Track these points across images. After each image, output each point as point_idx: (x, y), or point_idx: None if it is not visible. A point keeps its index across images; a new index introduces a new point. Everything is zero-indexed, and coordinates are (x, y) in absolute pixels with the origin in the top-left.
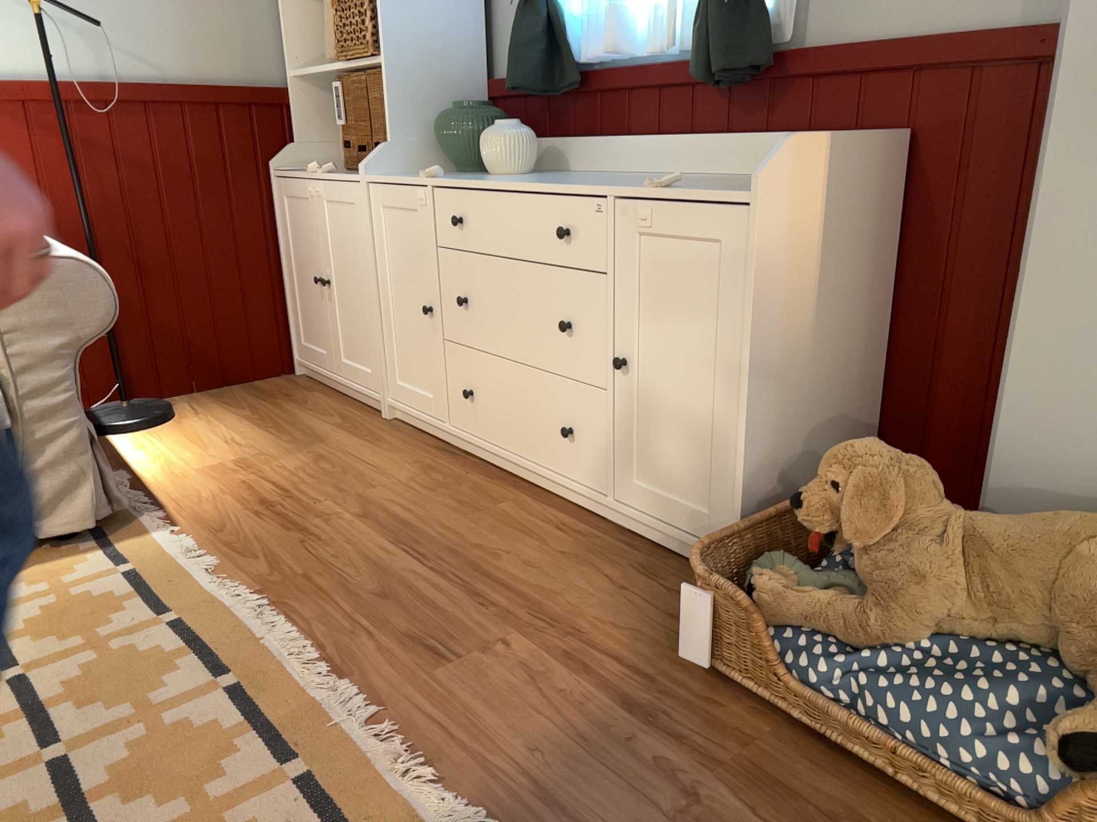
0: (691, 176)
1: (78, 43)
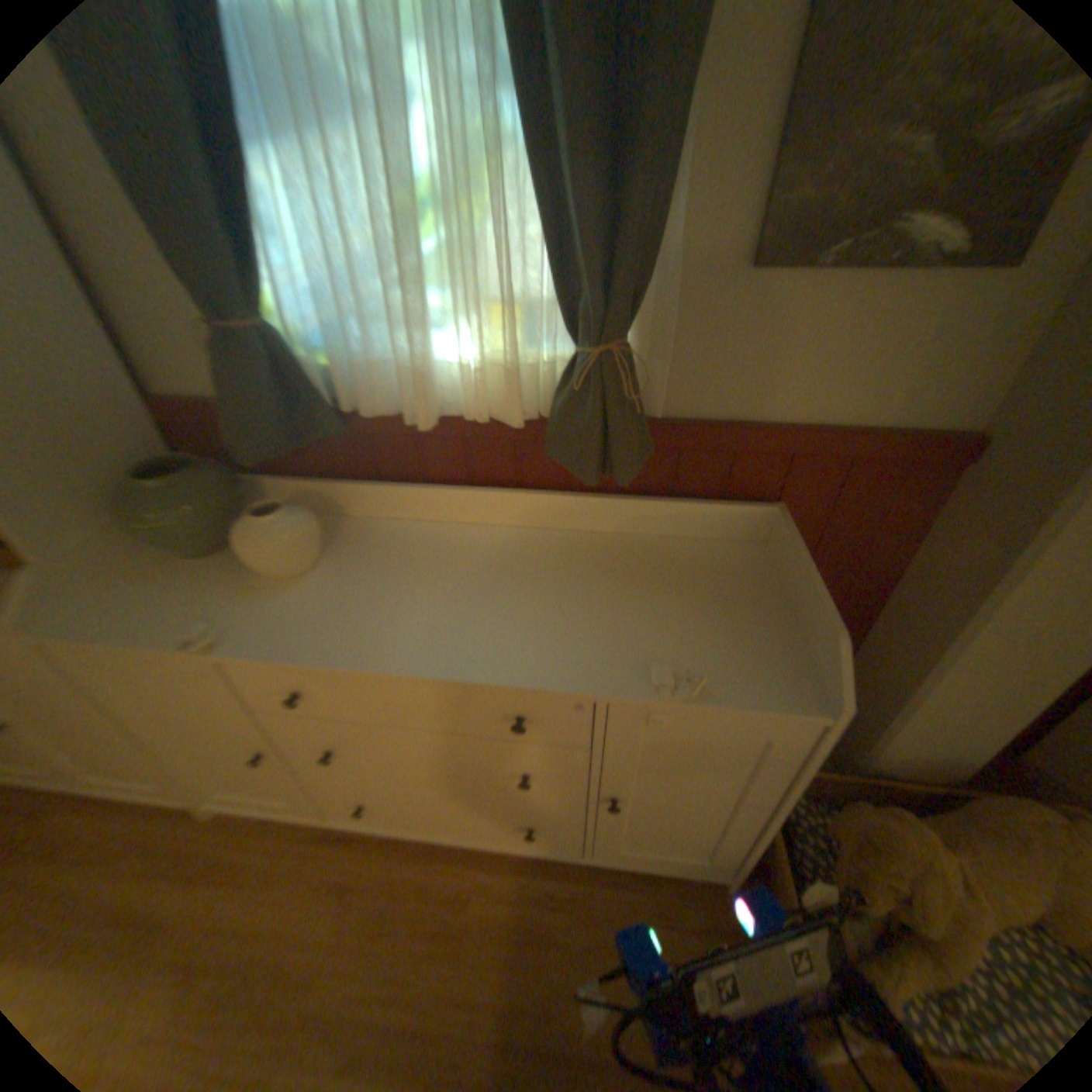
0: (541, 529)
1: None
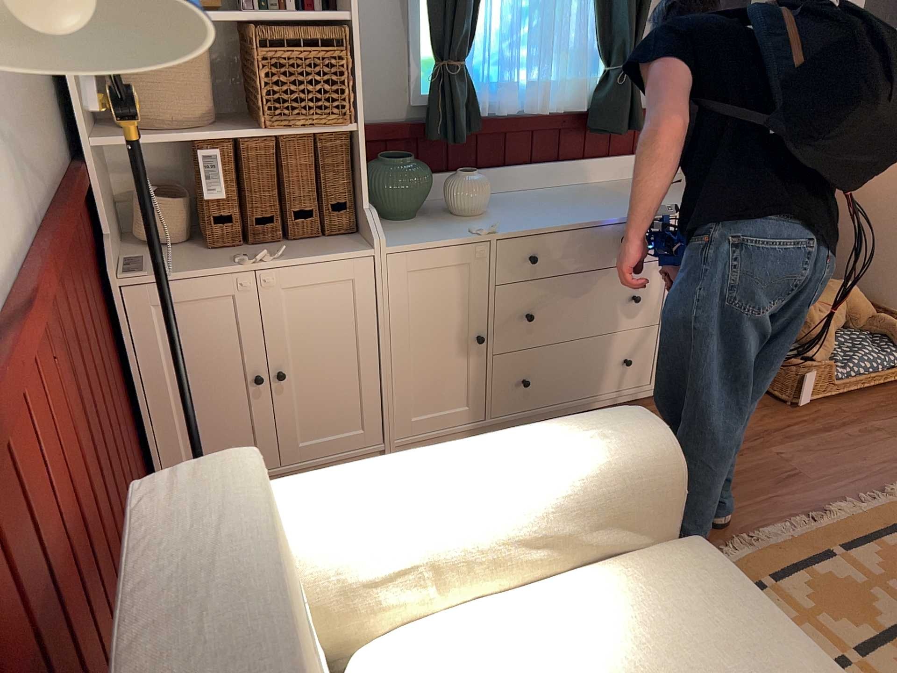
0: (573, 185)
1: (7, 167)
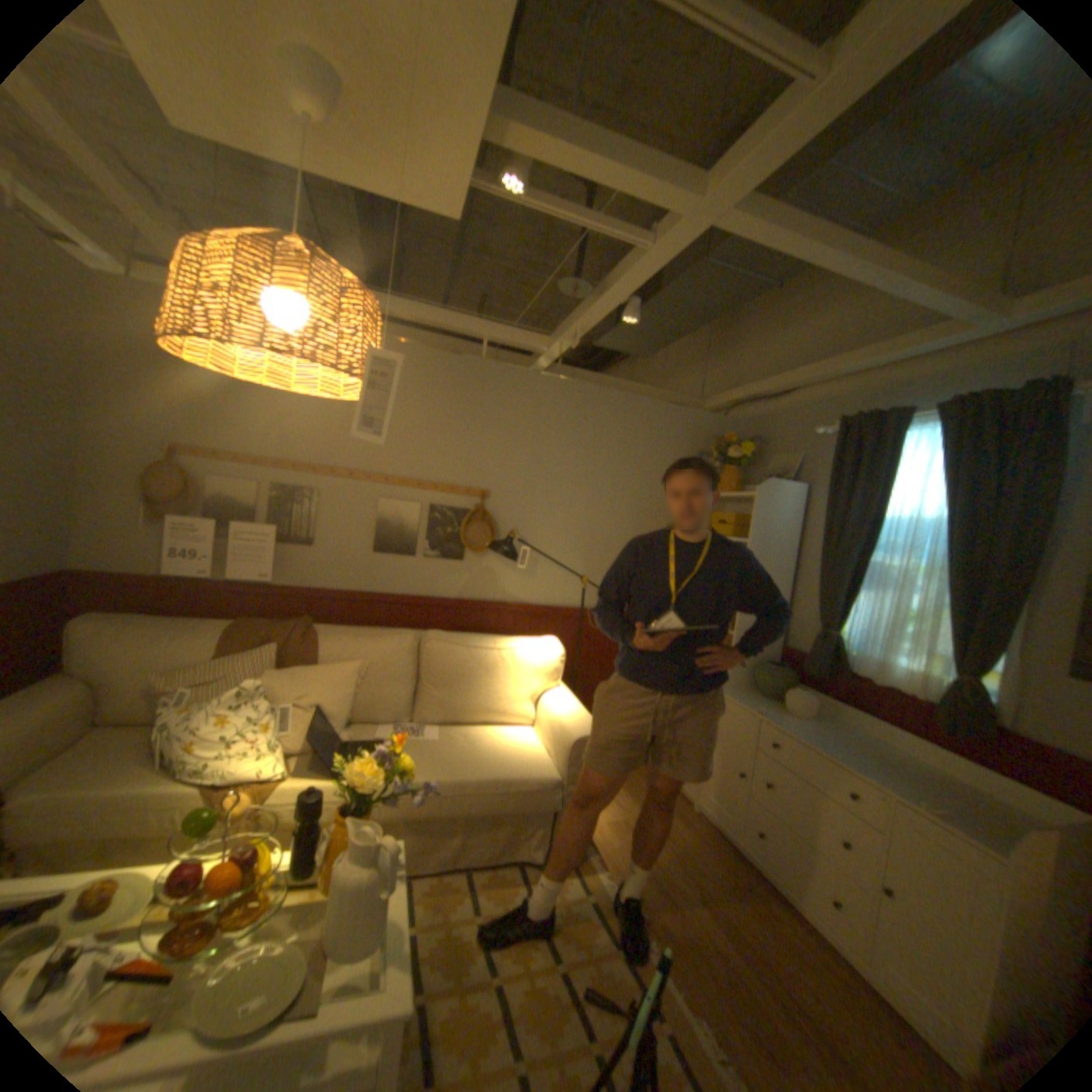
0: (928, 766)
1: (588, 591)
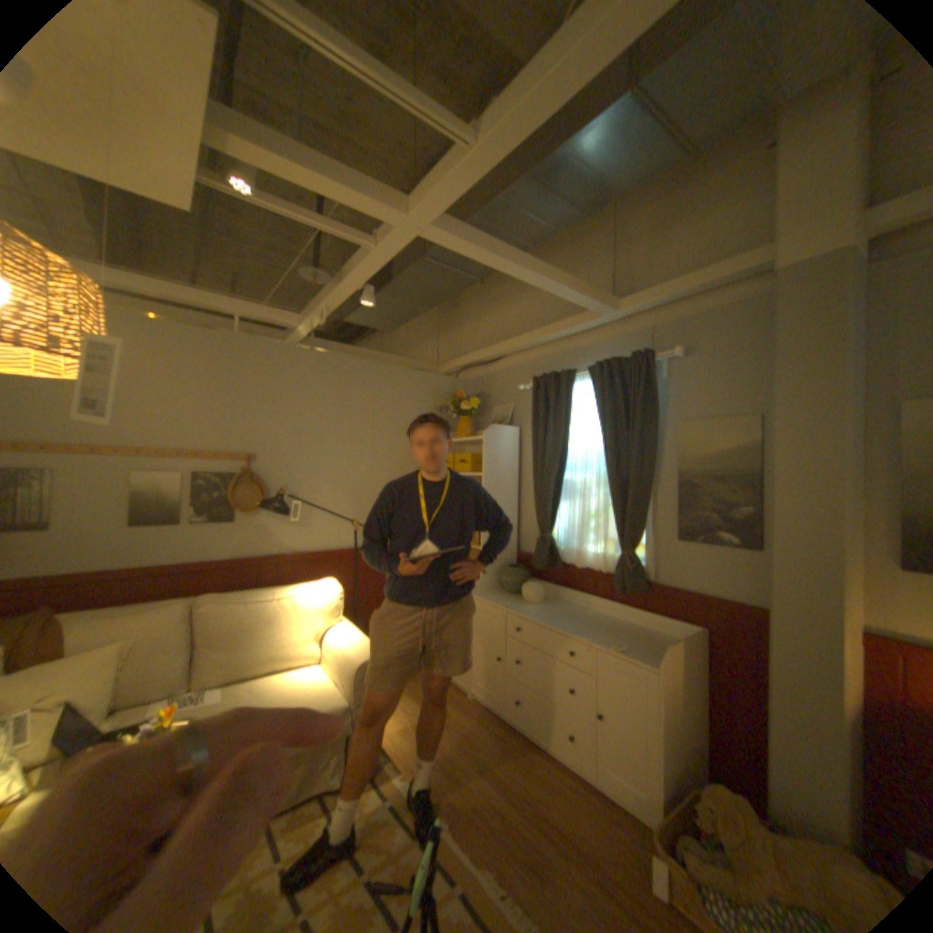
0: (614, 618)
1: (360, 532)
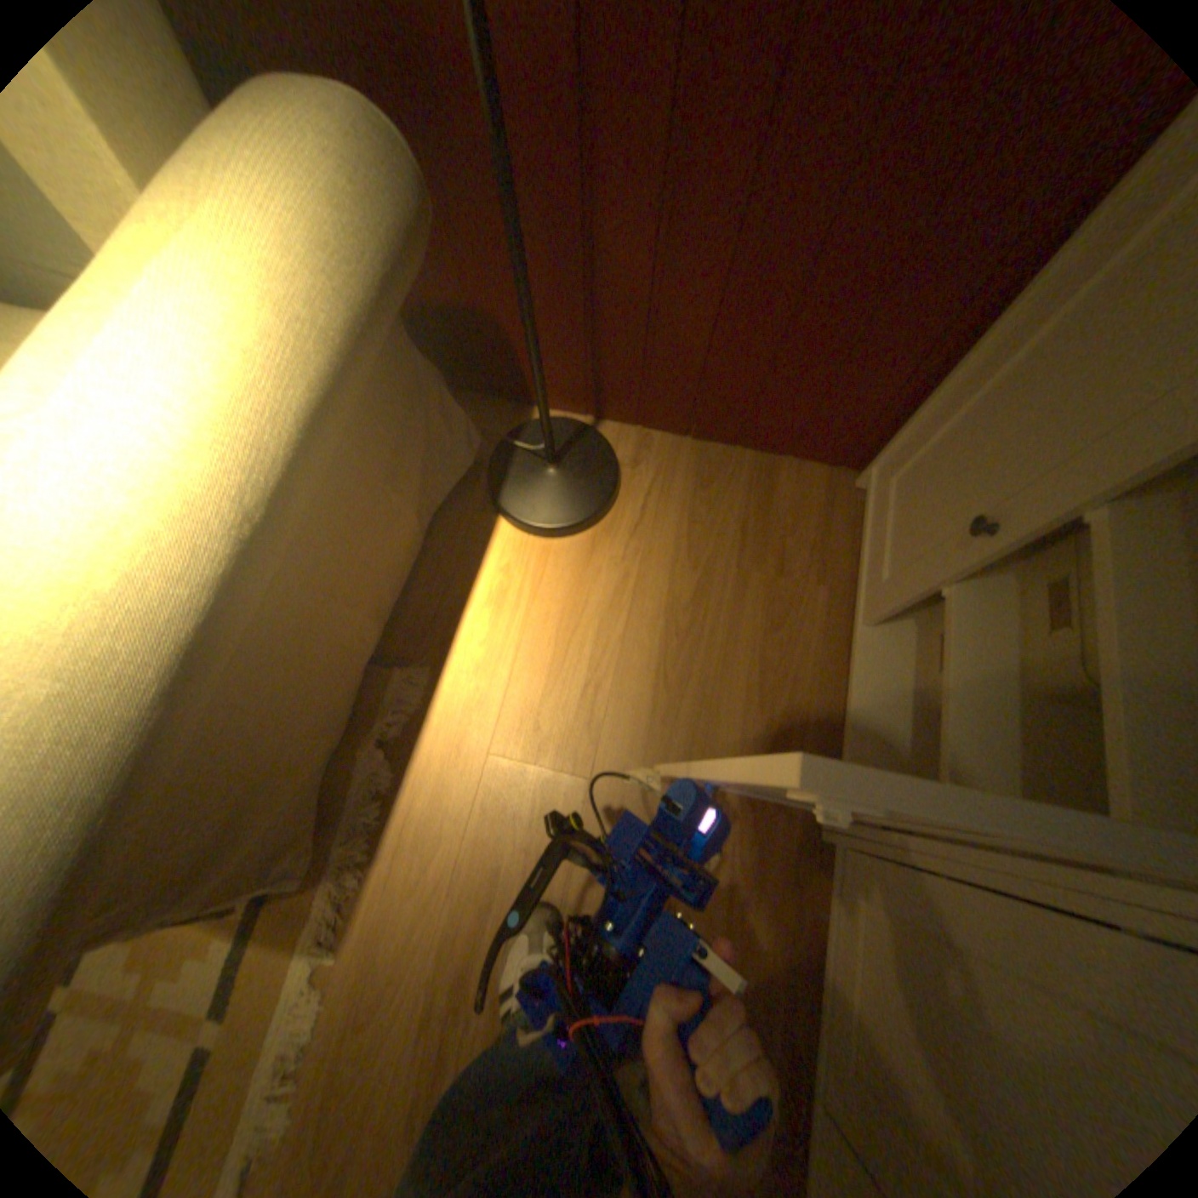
0: None
1: None
